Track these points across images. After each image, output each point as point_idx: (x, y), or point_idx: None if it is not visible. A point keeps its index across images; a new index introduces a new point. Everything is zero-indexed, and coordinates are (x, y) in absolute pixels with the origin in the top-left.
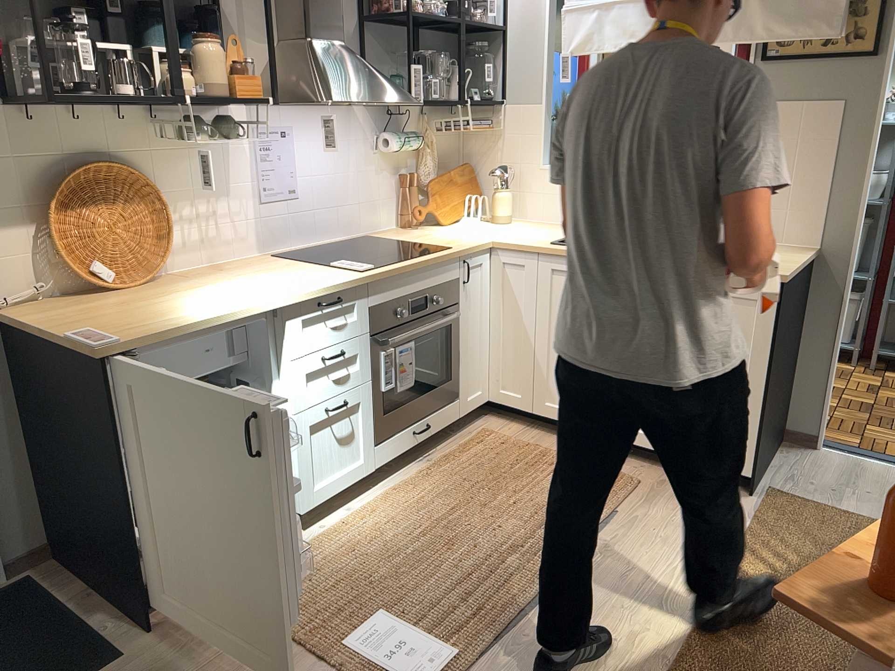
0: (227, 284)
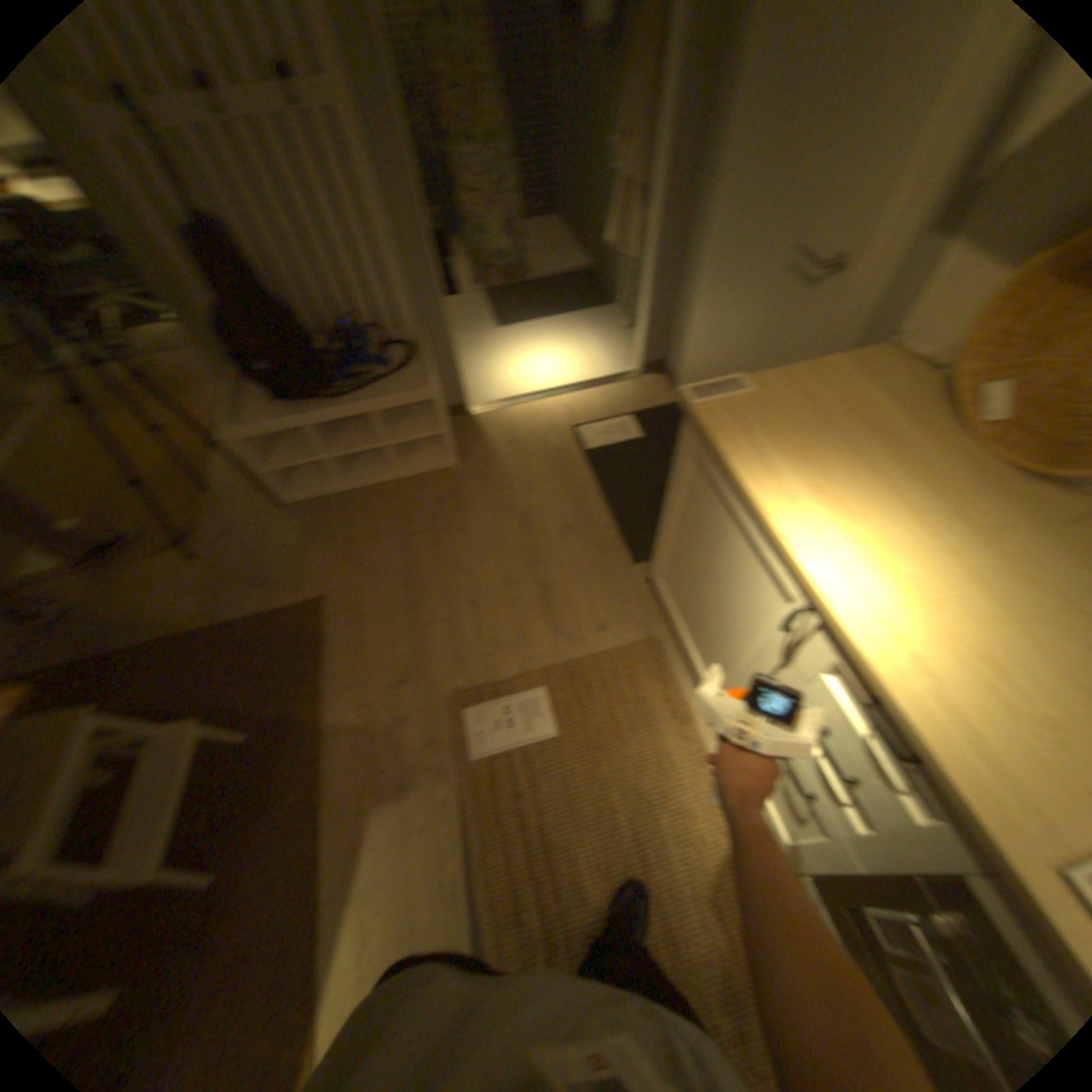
0: (988, 565)
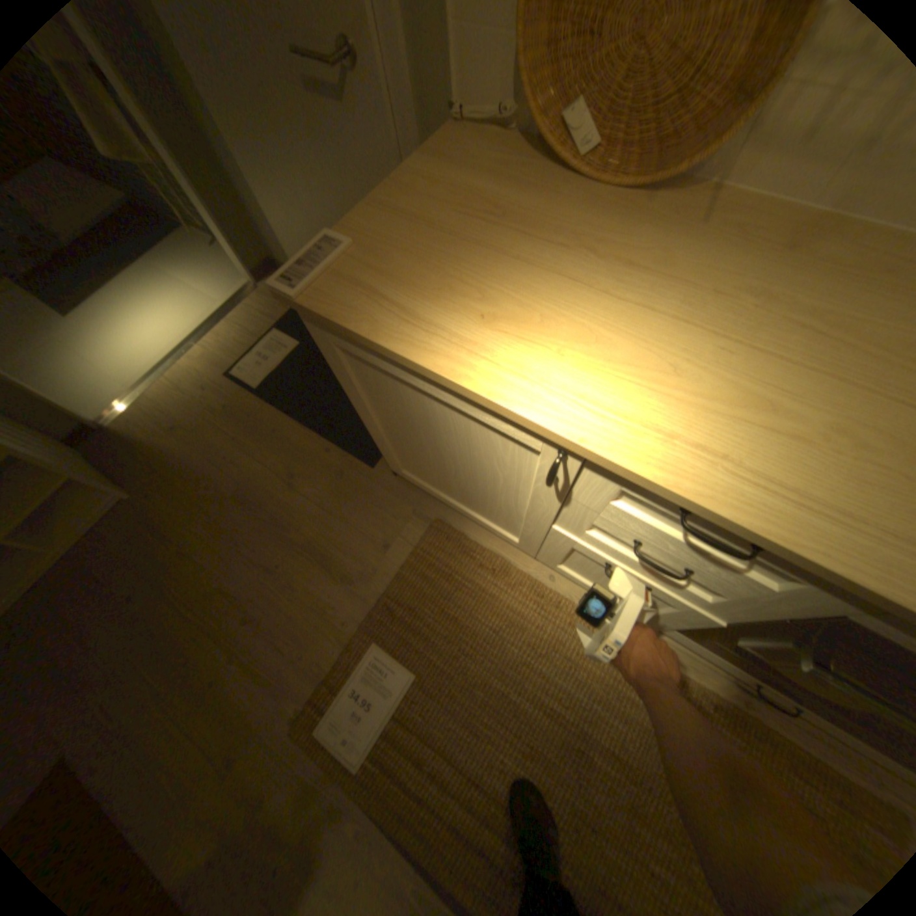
0: (685, 297)
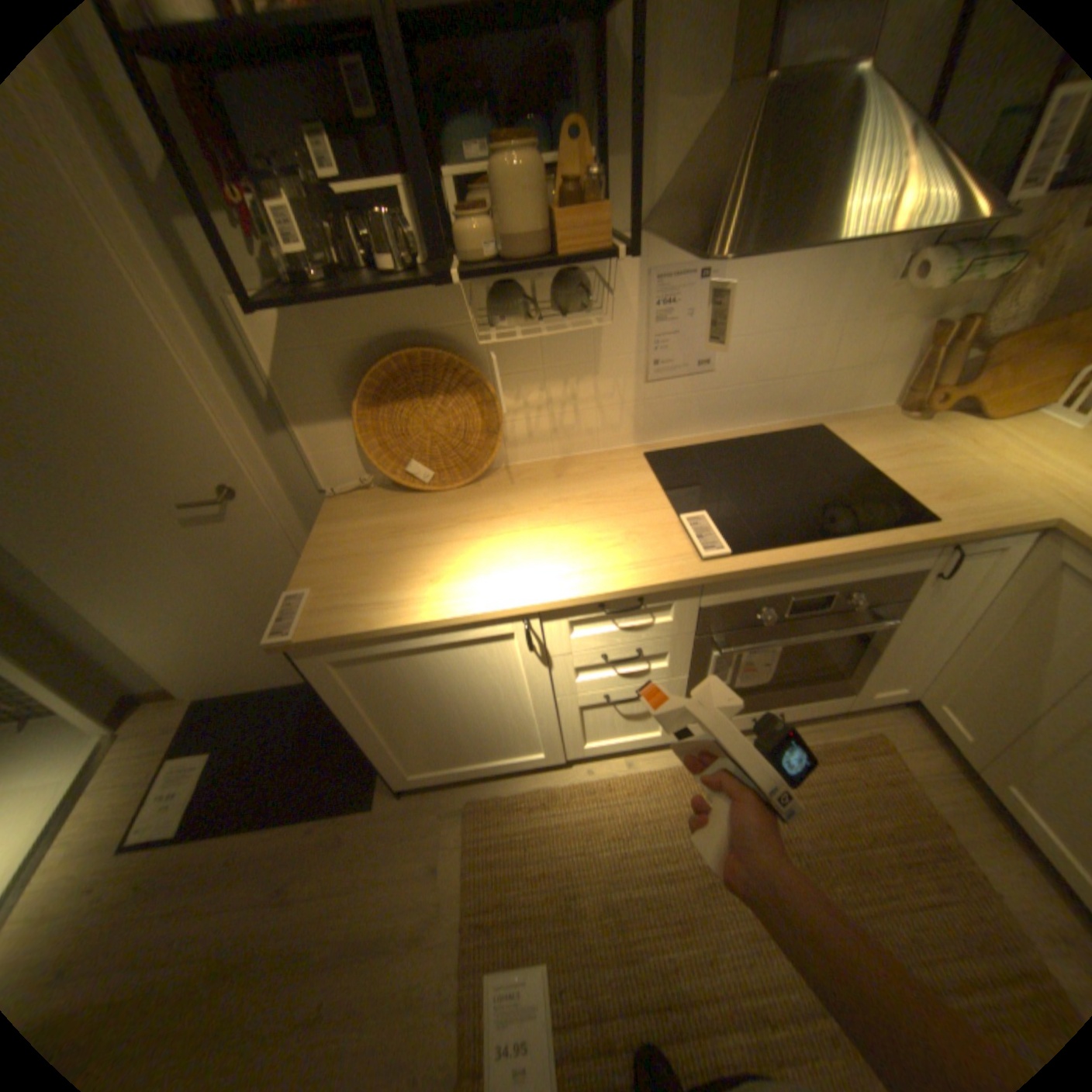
0: (527, 519)
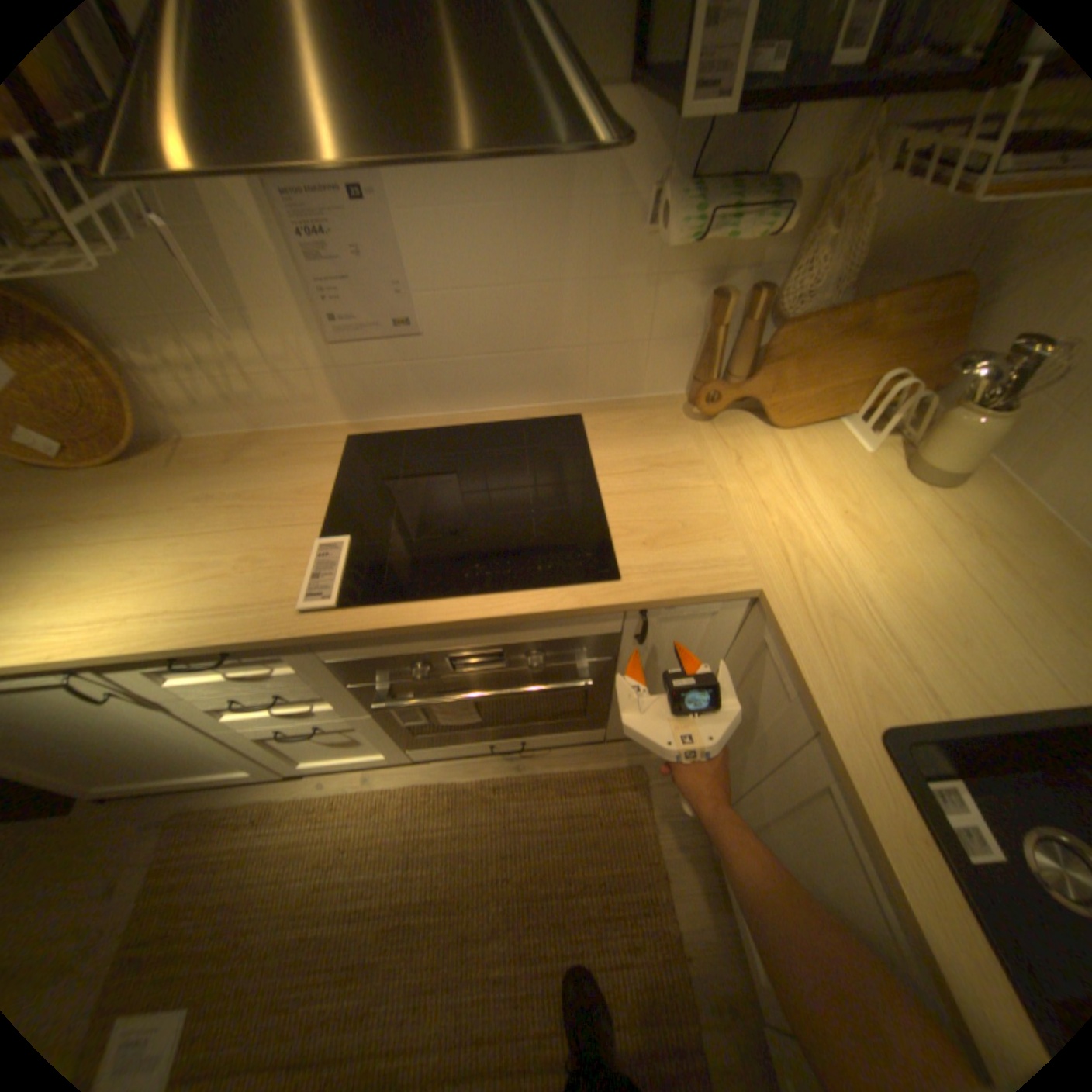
0: (141, 526)
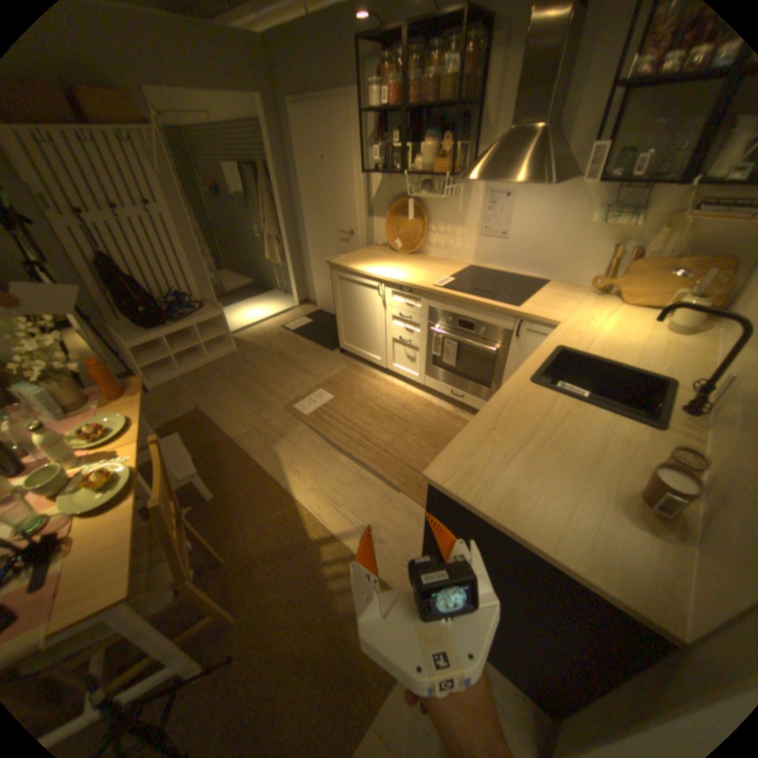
0: (408, 265)
